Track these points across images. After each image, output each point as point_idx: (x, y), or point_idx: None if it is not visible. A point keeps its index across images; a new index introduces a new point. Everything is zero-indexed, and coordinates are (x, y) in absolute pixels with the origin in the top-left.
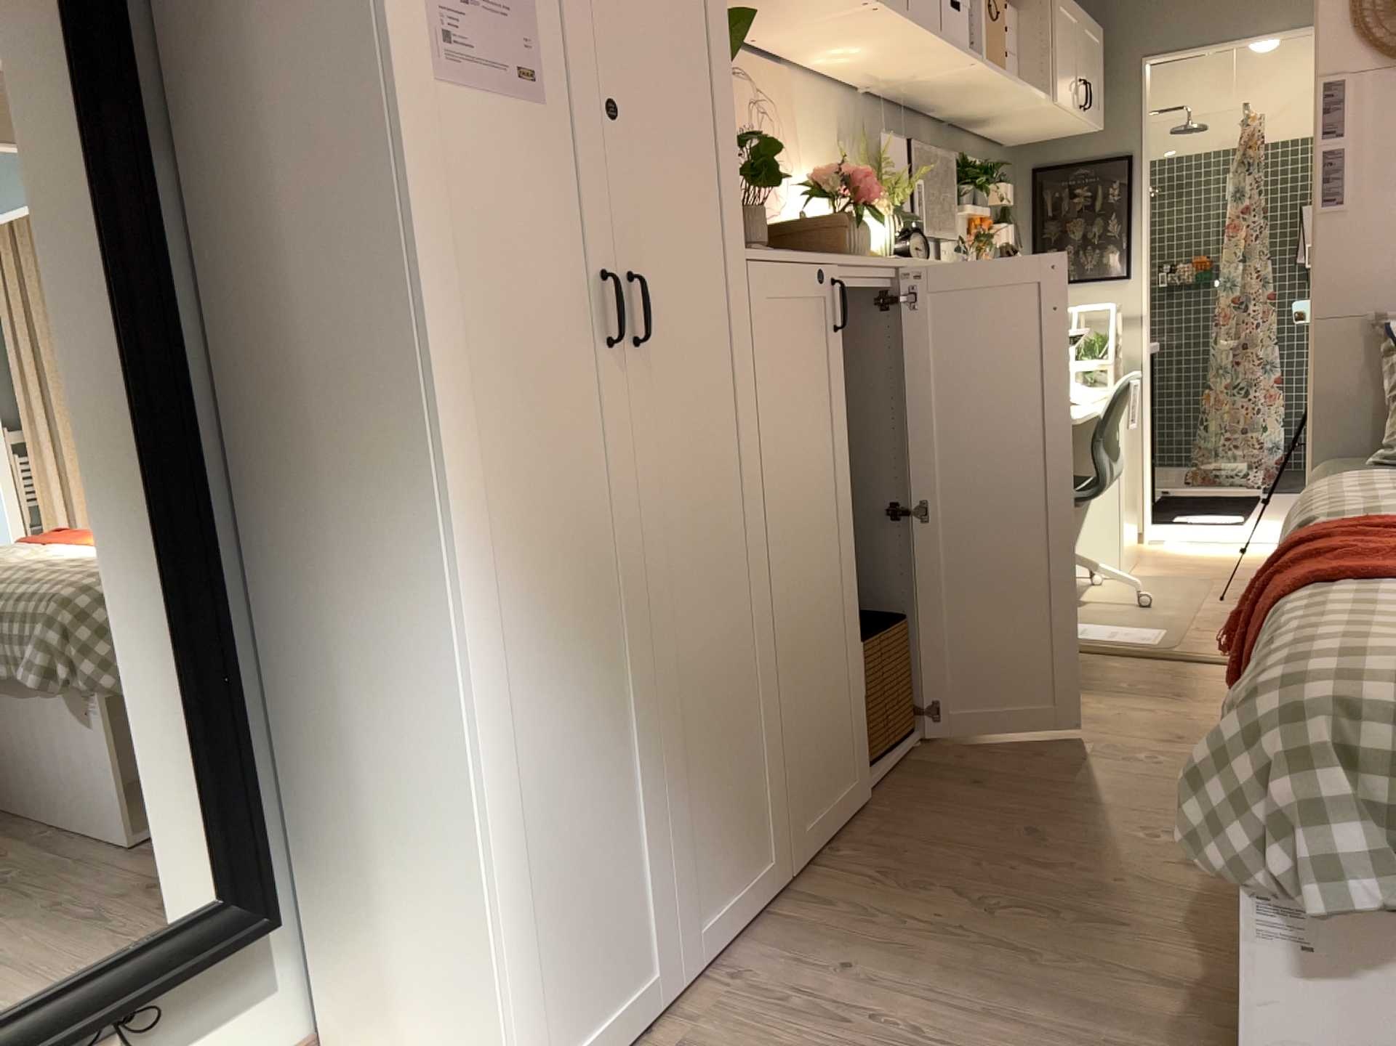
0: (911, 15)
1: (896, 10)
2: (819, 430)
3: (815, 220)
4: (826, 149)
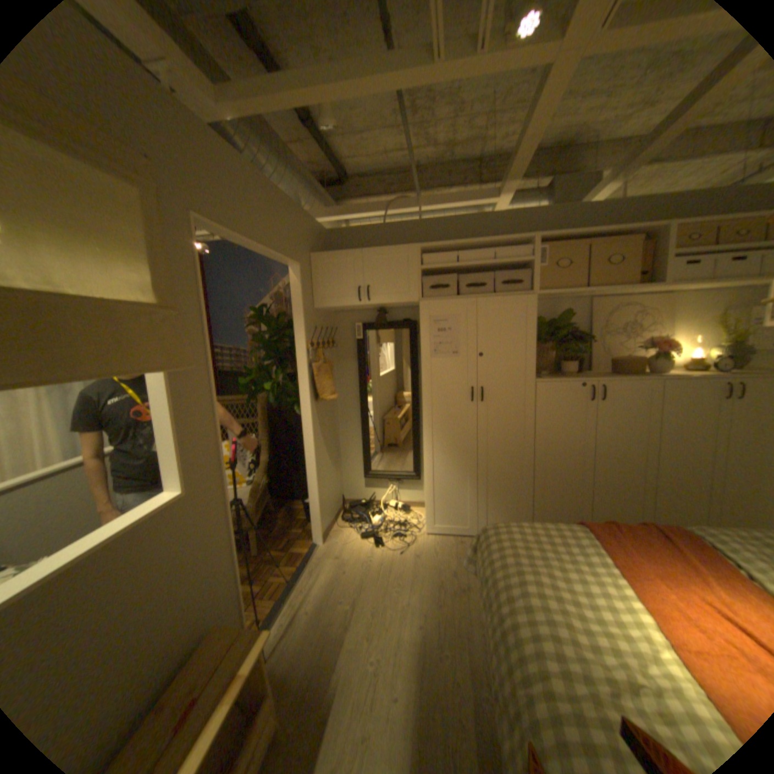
0: (704, 282)
1: (685, 285)
2: (592, 429)
3: (639, 358)
4: (709, 318)
